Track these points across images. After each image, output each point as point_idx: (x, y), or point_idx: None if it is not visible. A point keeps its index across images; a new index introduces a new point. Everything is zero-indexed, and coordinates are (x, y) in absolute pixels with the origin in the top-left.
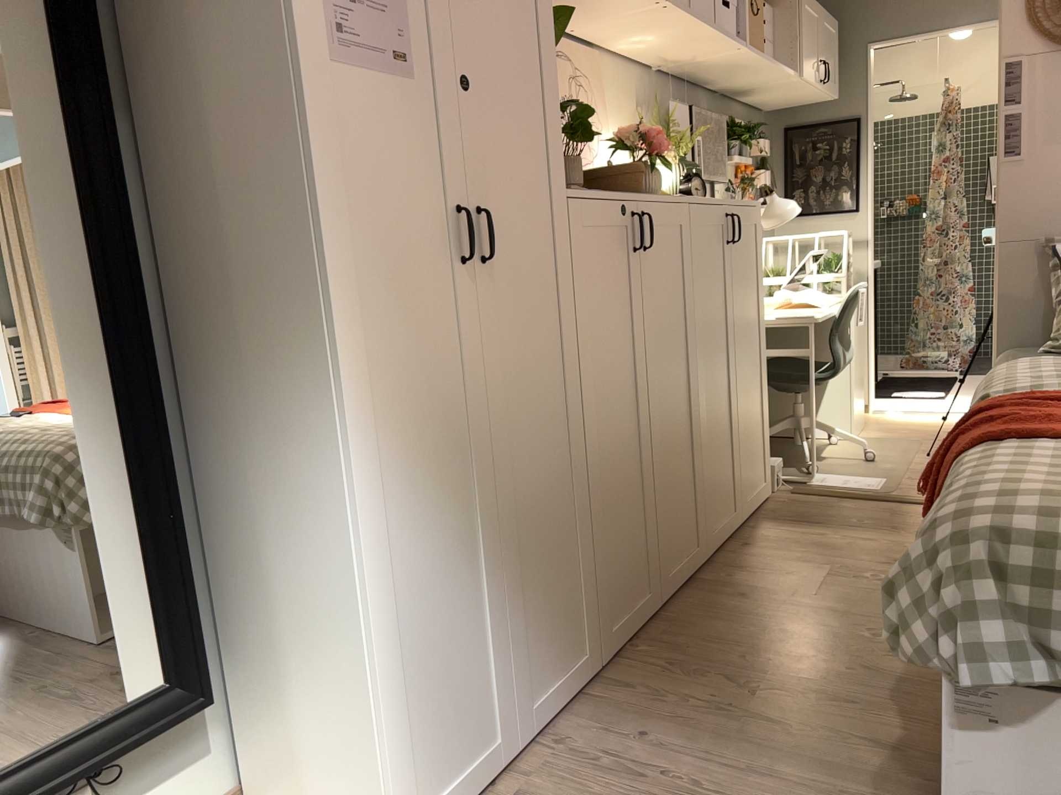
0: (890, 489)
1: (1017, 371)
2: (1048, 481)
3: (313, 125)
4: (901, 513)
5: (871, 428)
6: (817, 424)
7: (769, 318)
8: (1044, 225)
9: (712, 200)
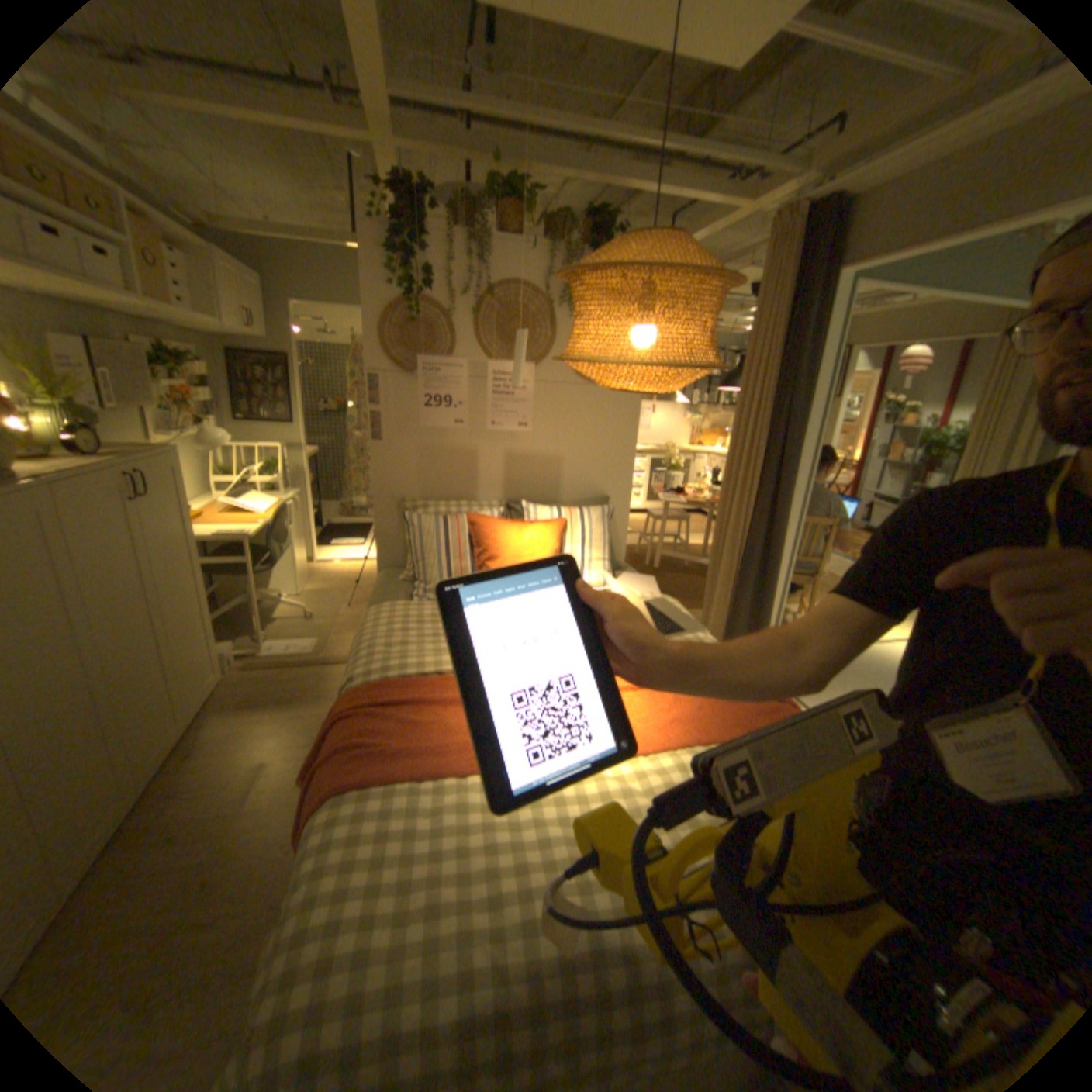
0: (322, 651)
1: (382, 628)
2: (363, 913)
3: None
4: (326, 678)
5: (317, 580)
6: (271, 592)
7: (211, 532)
8: (405, 488)
9: (102, 462)
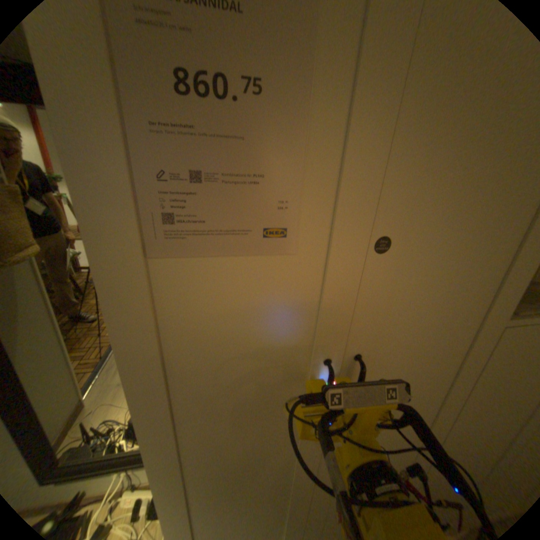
0: None
1: None
2: None
3: (112, 328)
4: None
5: None
6: None
7: None
8: None
9: None
